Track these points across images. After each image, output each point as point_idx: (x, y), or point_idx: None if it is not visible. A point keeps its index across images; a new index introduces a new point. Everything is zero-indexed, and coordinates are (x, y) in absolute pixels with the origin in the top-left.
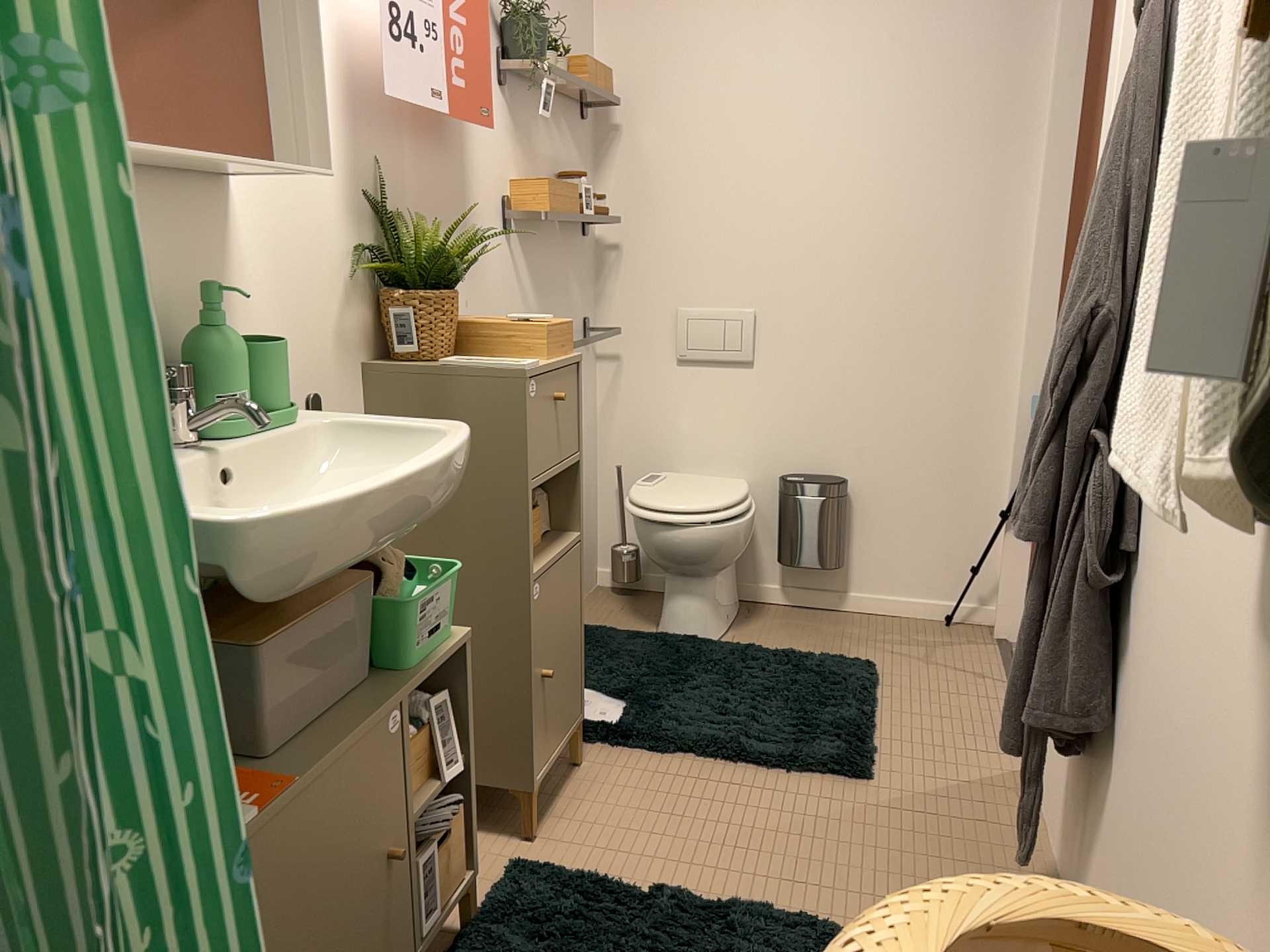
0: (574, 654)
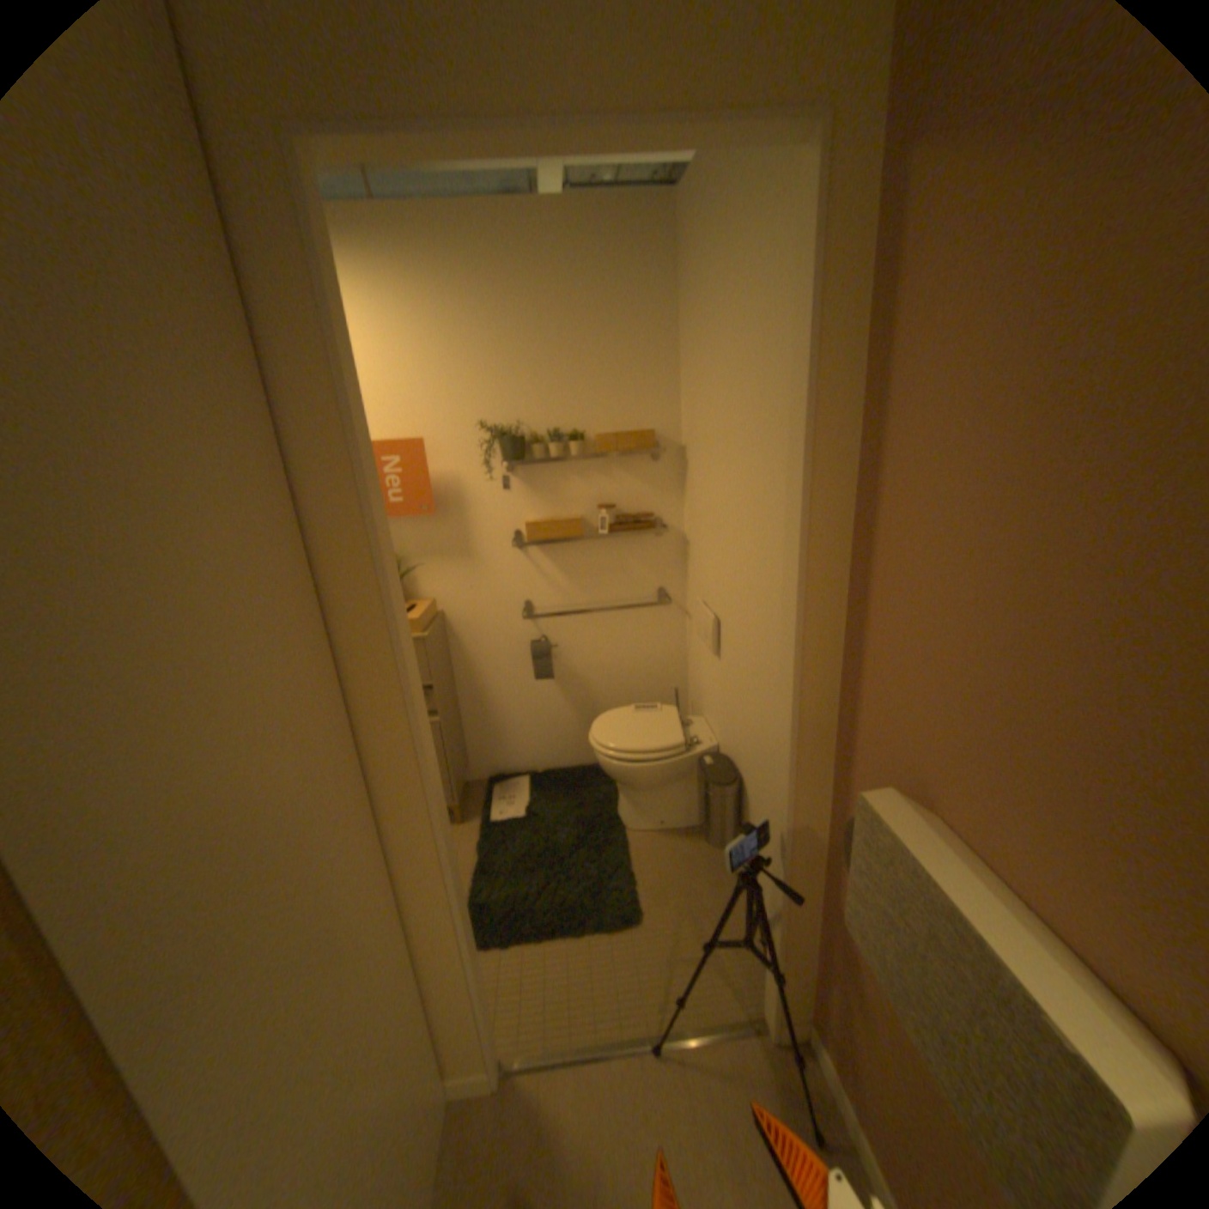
0: None
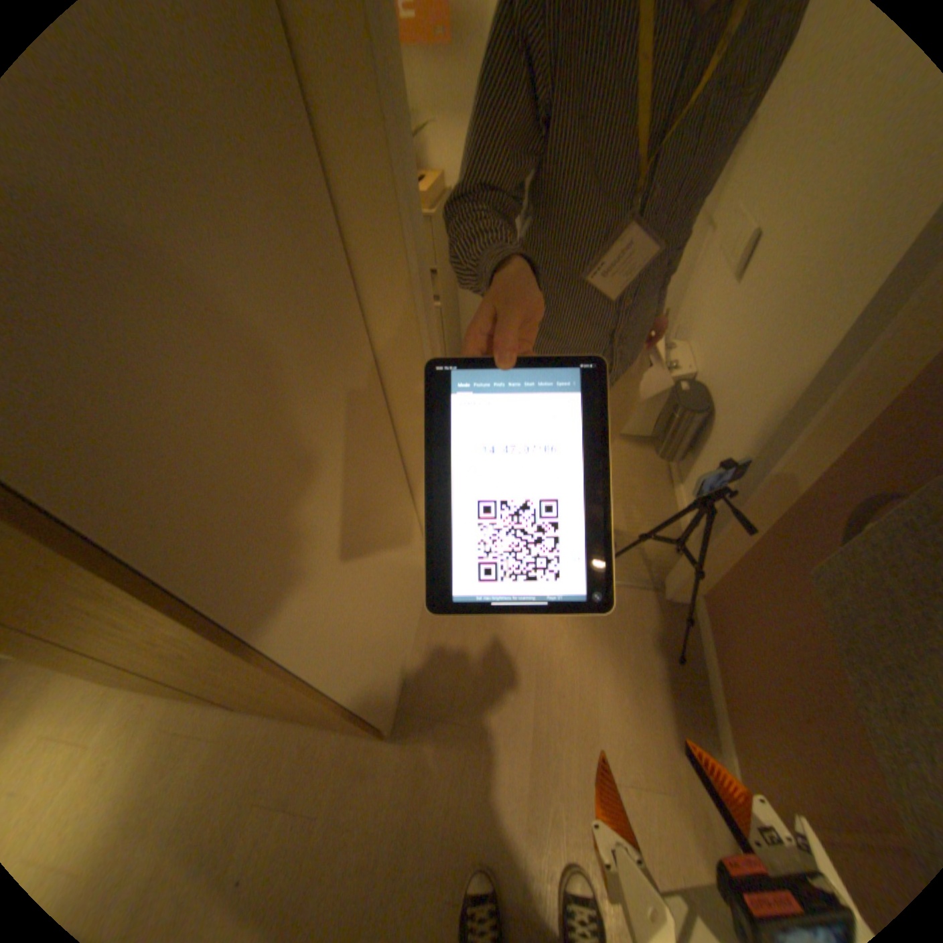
0: None
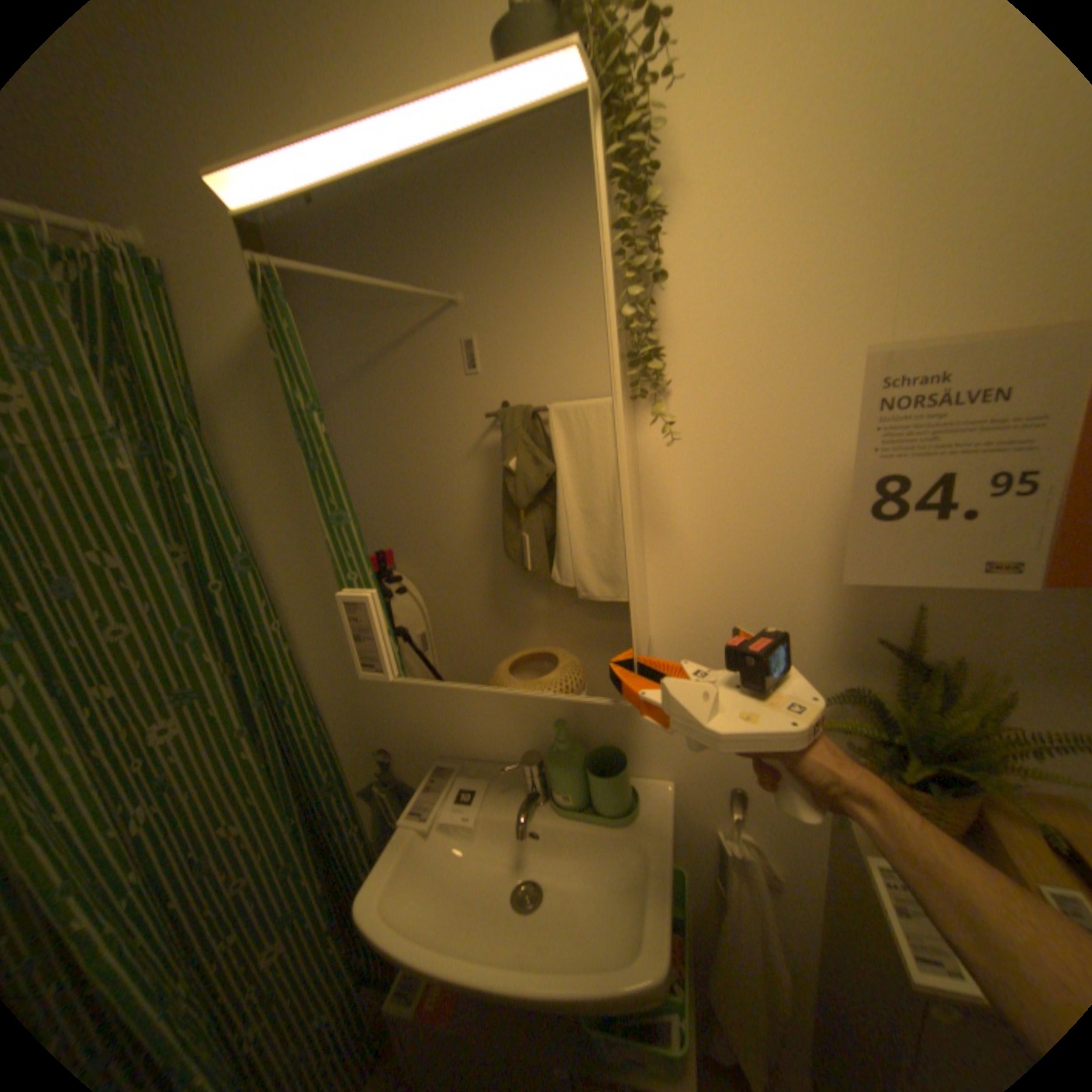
0: None
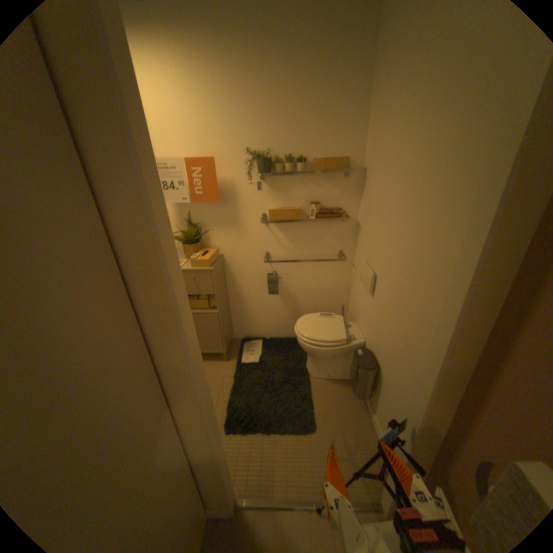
0: (214, 337)
